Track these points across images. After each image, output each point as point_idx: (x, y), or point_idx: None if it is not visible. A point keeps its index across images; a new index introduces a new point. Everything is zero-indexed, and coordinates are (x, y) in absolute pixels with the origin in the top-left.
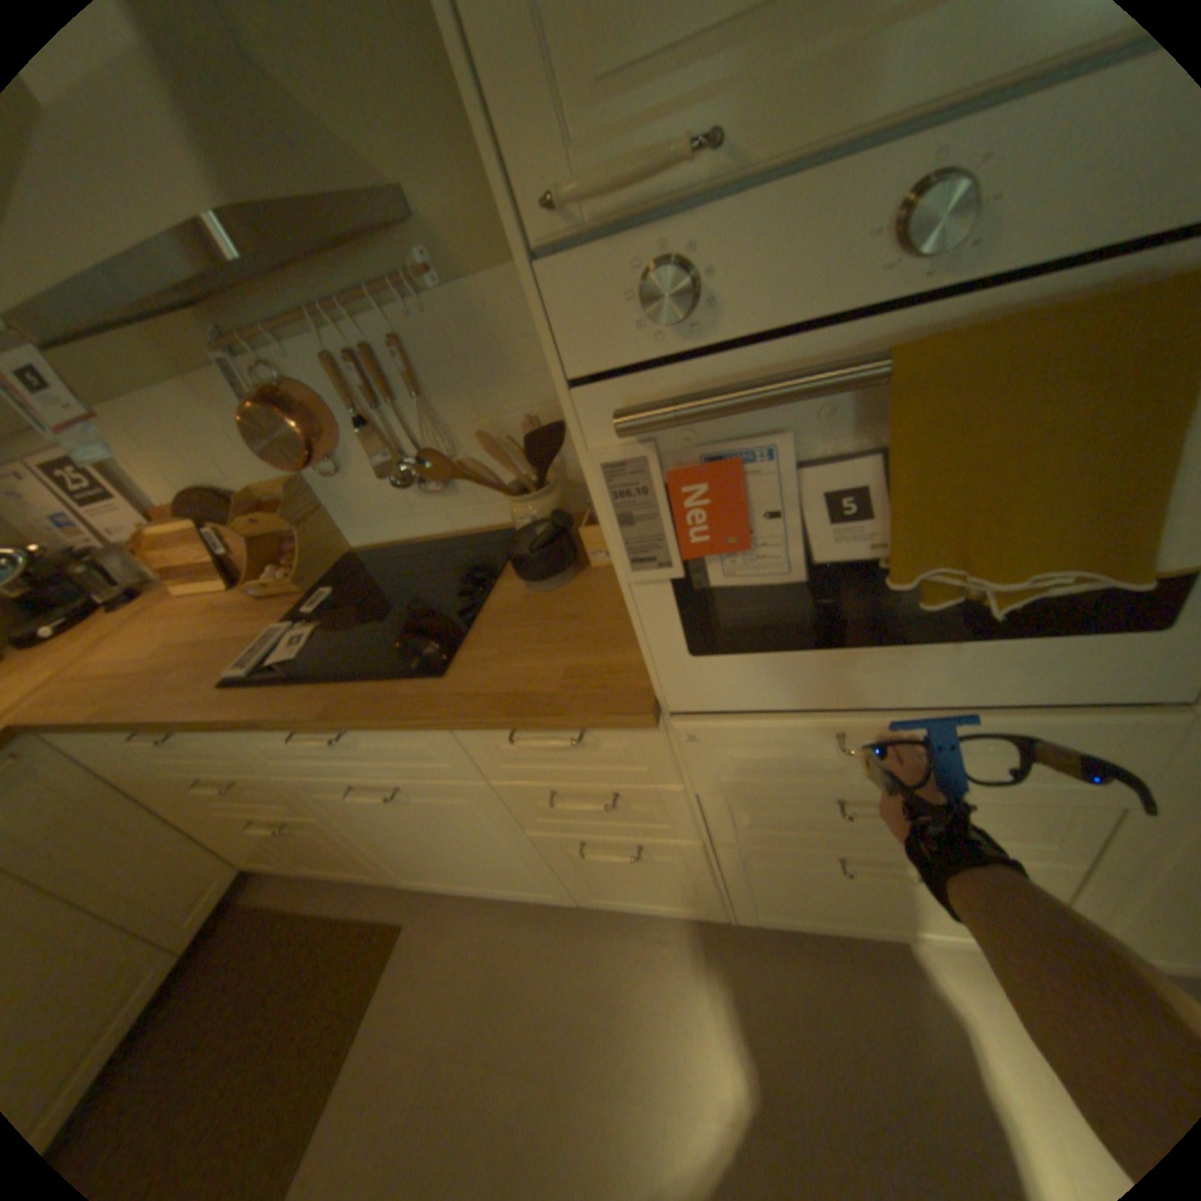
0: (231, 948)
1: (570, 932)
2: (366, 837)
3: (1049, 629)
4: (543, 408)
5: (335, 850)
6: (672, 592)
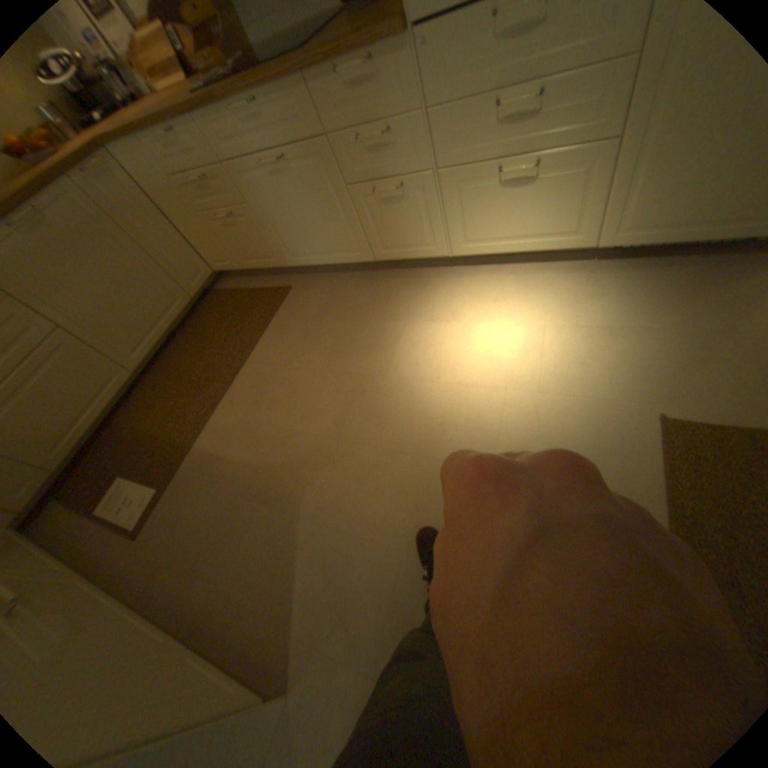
0: (214, 301)
1: (371, 279)
2: (271, 214)
3: None
4: None
5: (257, 234)
6: None
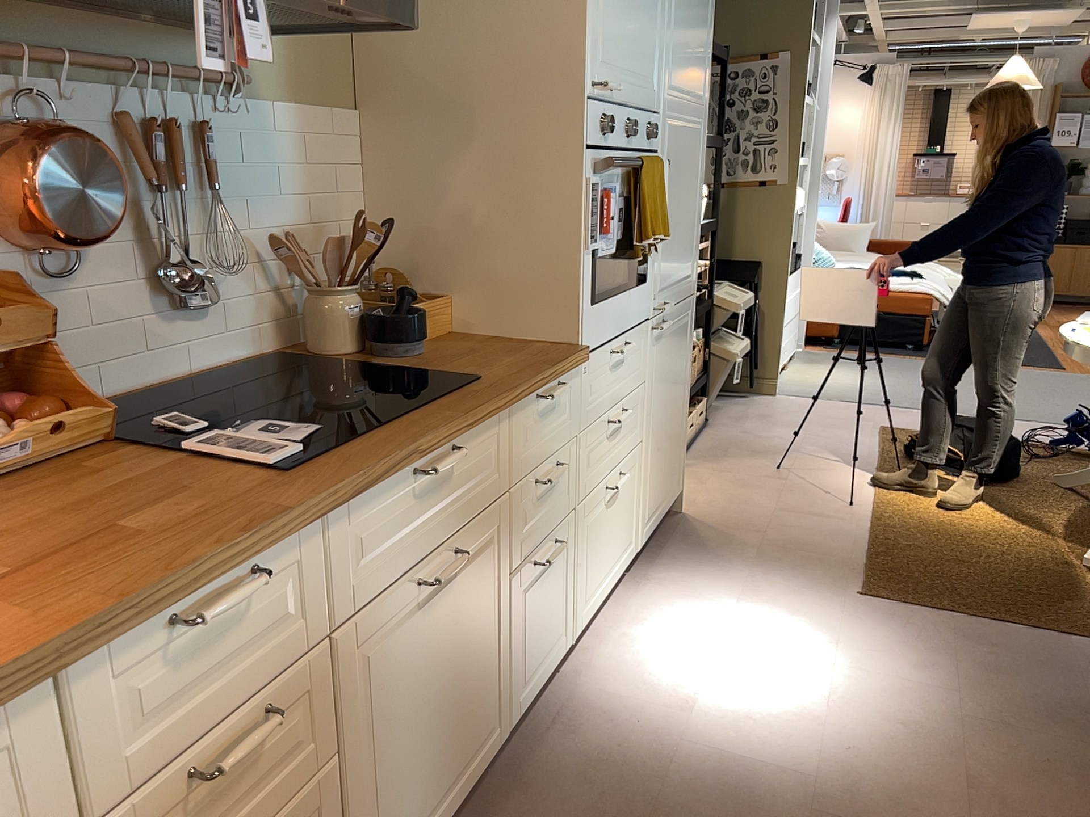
0: None
1: (511, 784)
2: (383, 744)
3: (634, 286)
4: (300, 230)
5: None
6: (591, 262)
